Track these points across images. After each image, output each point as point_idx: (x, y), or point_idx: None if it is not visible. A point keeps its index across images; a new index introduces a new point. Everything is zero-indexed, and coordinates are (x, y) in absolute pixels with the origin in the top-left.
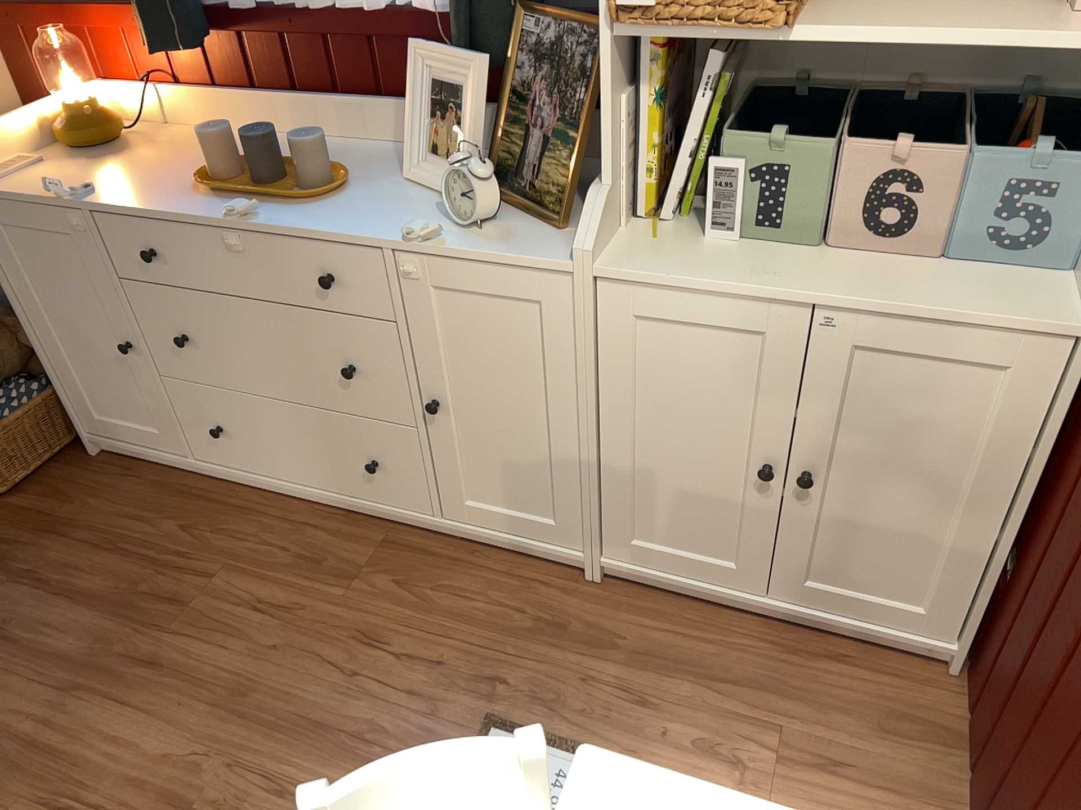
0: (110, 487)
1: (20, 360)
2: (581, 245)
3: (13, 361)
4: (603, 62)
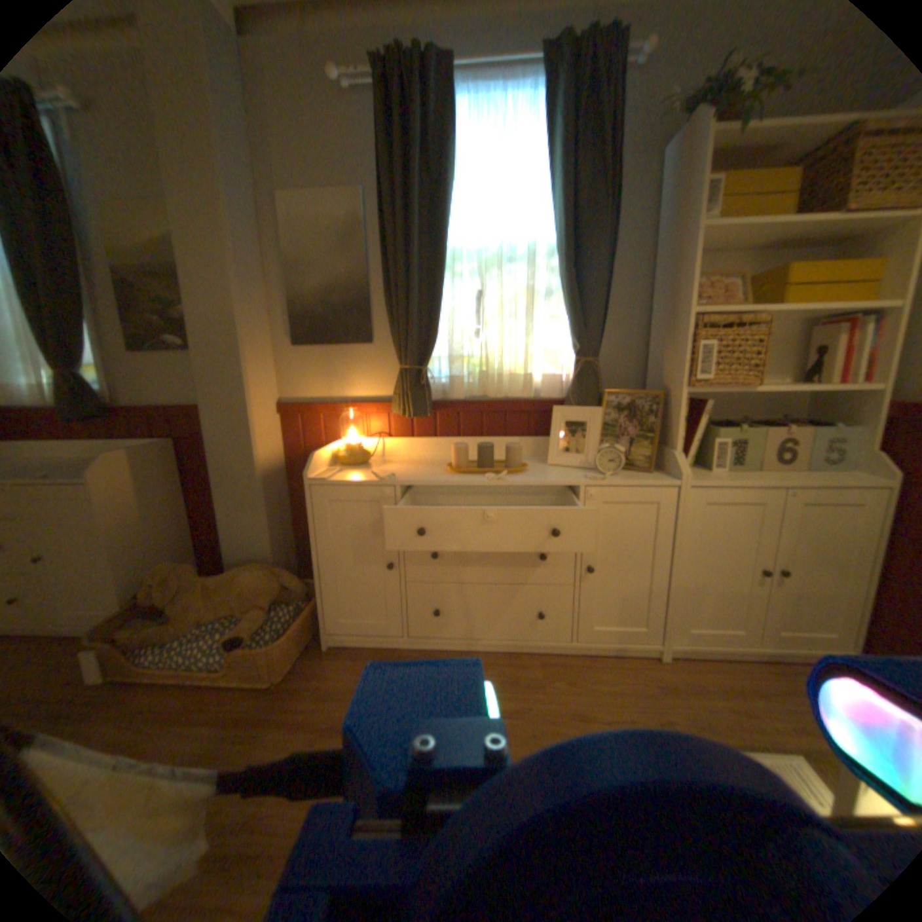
0: (341, 670)
1: (272, 593)
2: (684, 472)
3: (269, 593)
4: (681, 399)
